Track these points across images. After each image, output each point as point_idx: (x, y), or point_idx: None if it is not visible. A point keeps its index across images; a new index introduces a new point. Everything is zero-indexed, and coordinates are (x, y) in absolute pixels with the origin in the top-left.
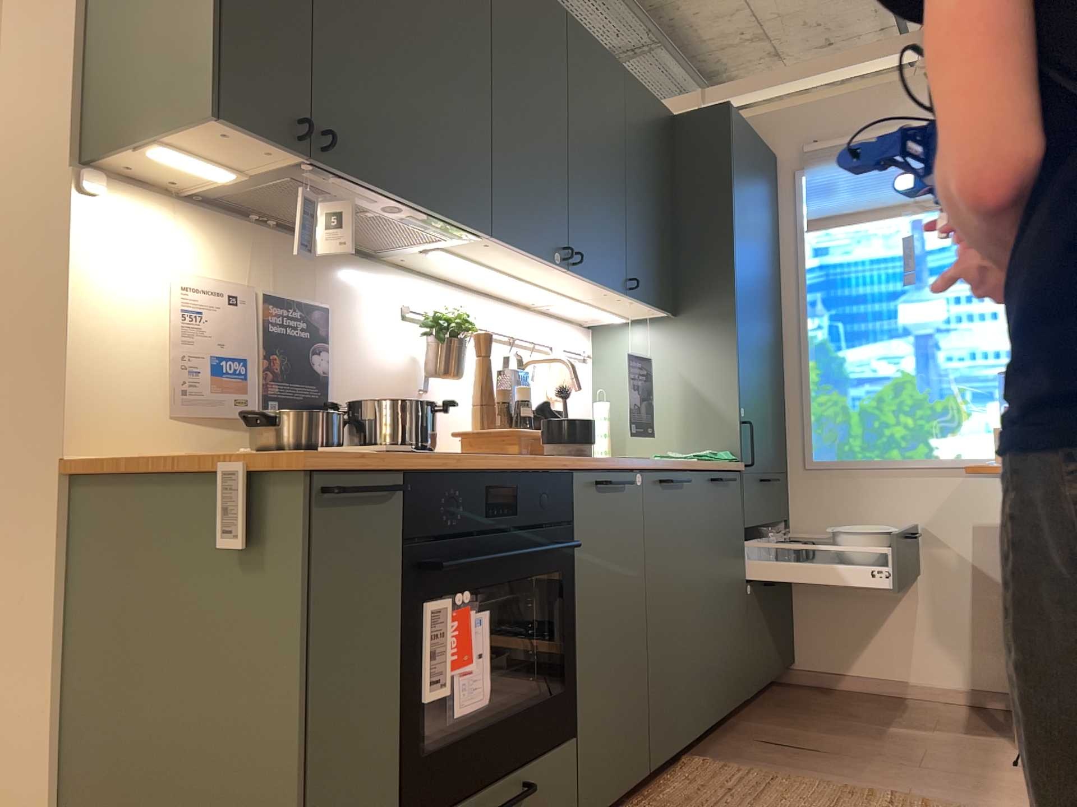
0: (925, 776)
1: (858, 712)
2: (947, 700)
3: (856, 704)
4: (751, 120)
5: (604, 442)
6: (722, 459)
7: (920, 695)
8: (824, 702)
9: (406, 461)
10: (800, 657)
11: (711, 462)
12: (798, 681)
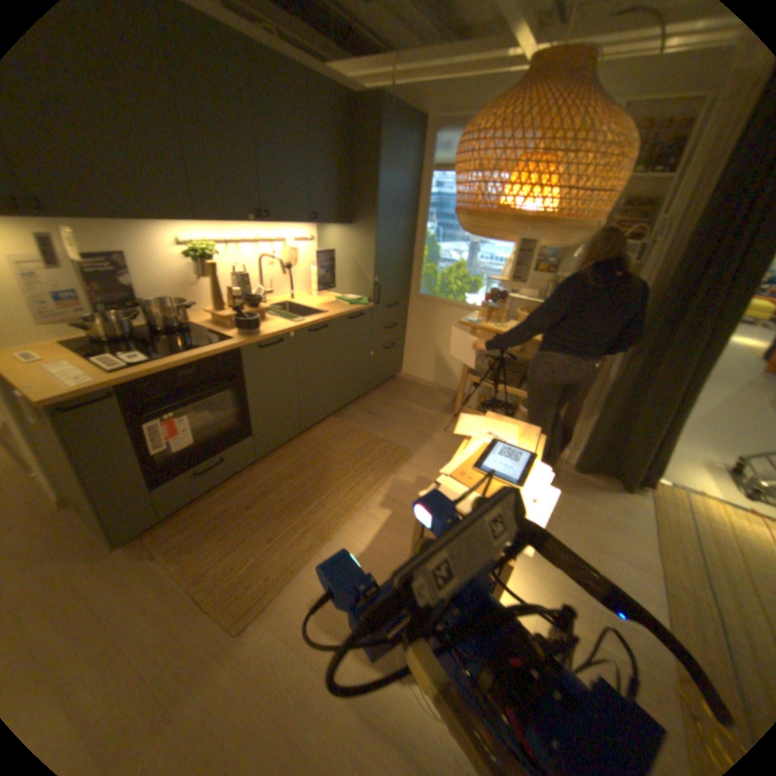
0: (407, 435)
1: (411, 397)
2: (448, 394)
3: (413, 392)
4: (419, 85)
5: (314, 287)
6: (359, 305)
7: (439, 391)
8: (403, 390)
9: (111, 384)
10: (403, 370)
11: (355, 306)
12: (401, 377)
